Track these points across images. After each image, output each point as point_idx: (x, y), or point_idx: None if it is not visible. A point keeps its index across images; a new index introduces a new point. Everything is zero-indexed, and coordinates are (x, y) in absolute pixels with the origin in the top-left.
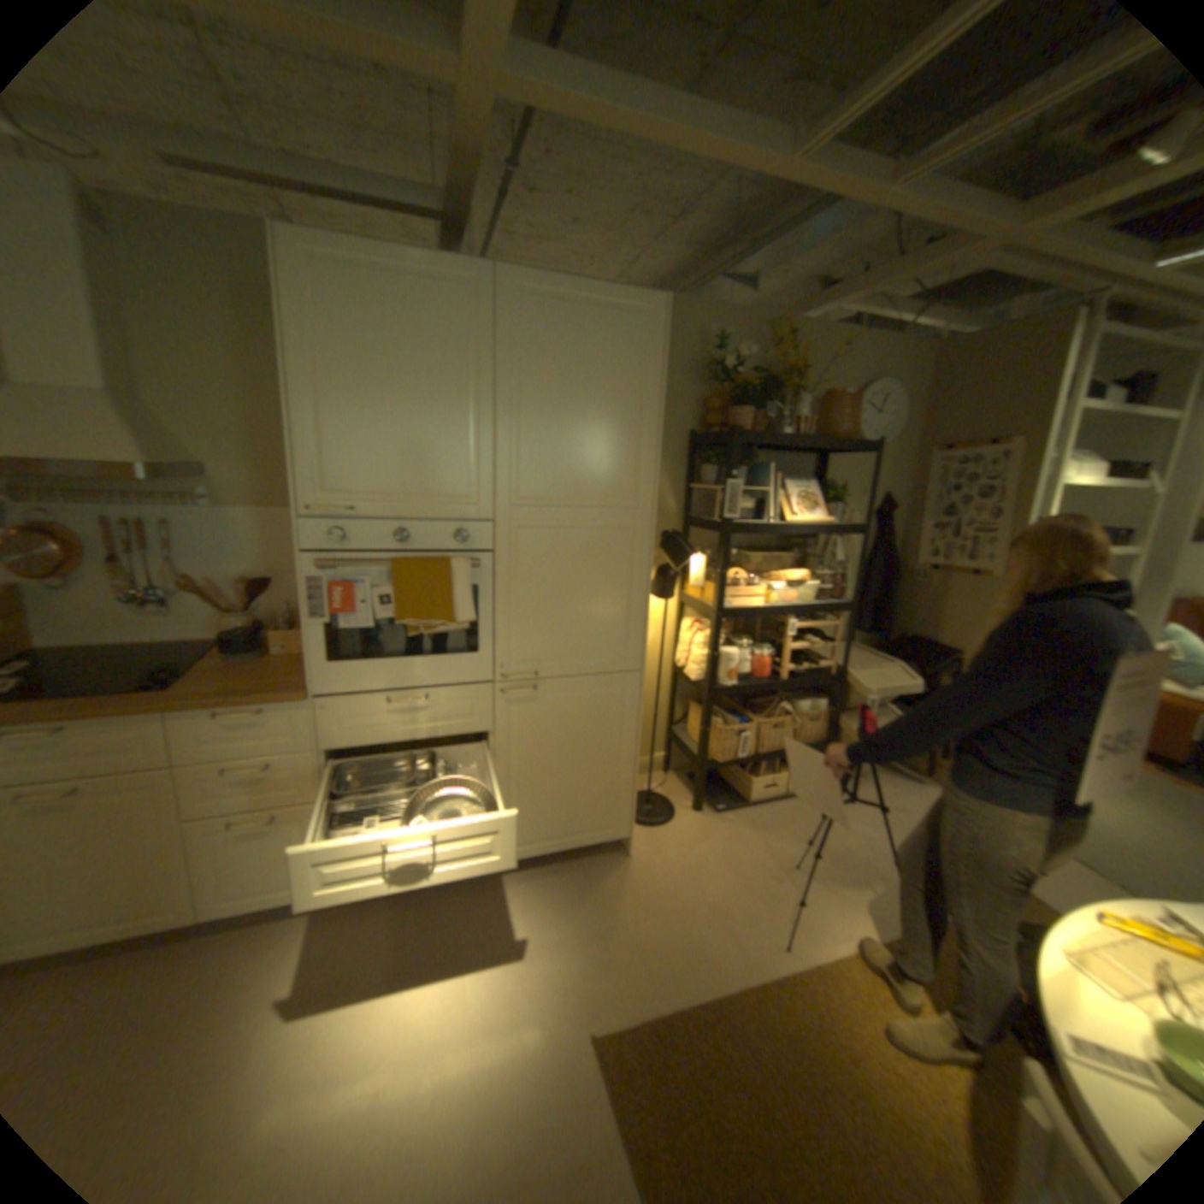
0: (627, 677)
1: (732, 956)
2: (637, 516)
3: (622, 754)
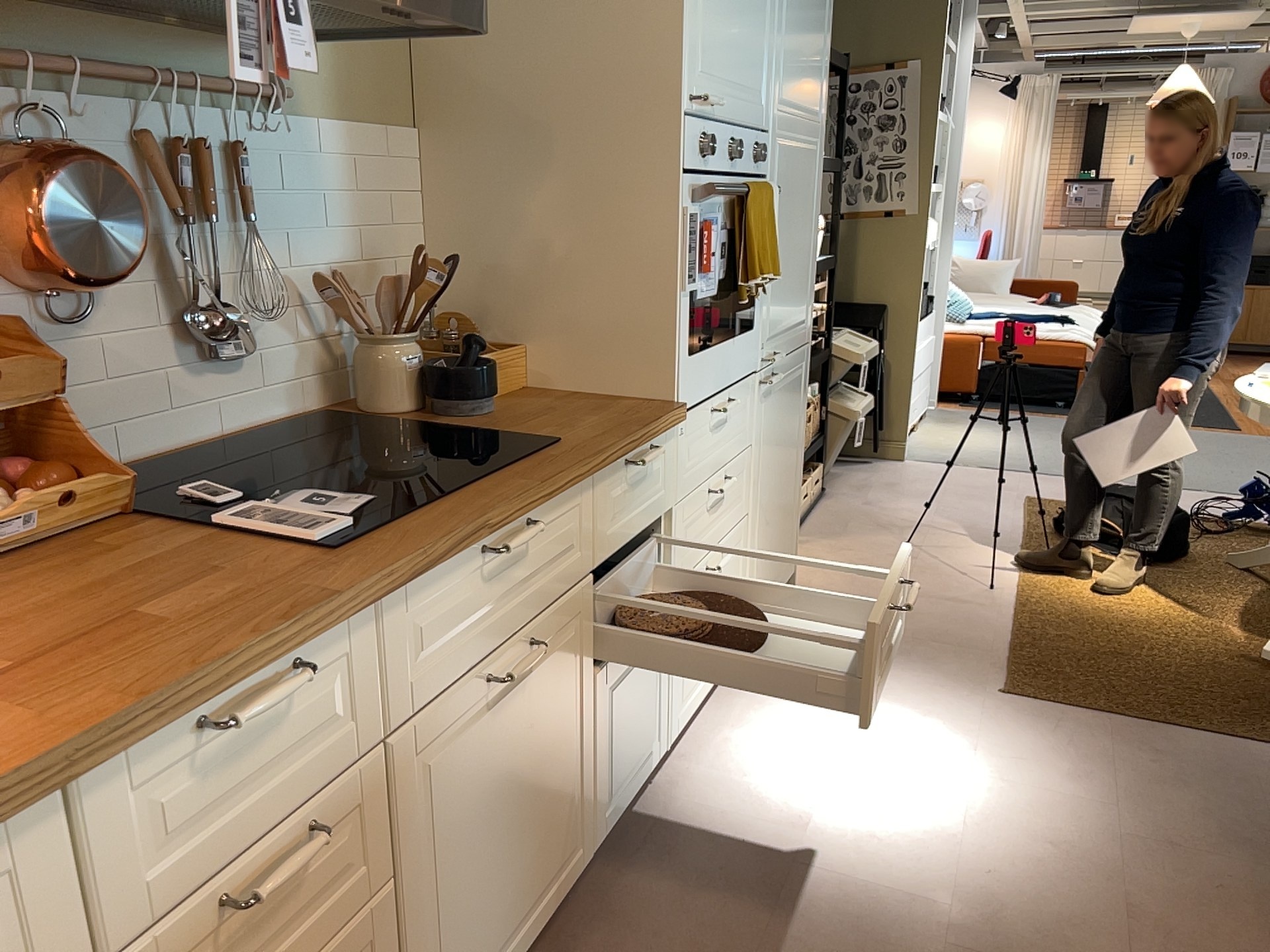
0: (805, 350)
1: (969, 607)
2: (819, 134)
3: (798, 456)
